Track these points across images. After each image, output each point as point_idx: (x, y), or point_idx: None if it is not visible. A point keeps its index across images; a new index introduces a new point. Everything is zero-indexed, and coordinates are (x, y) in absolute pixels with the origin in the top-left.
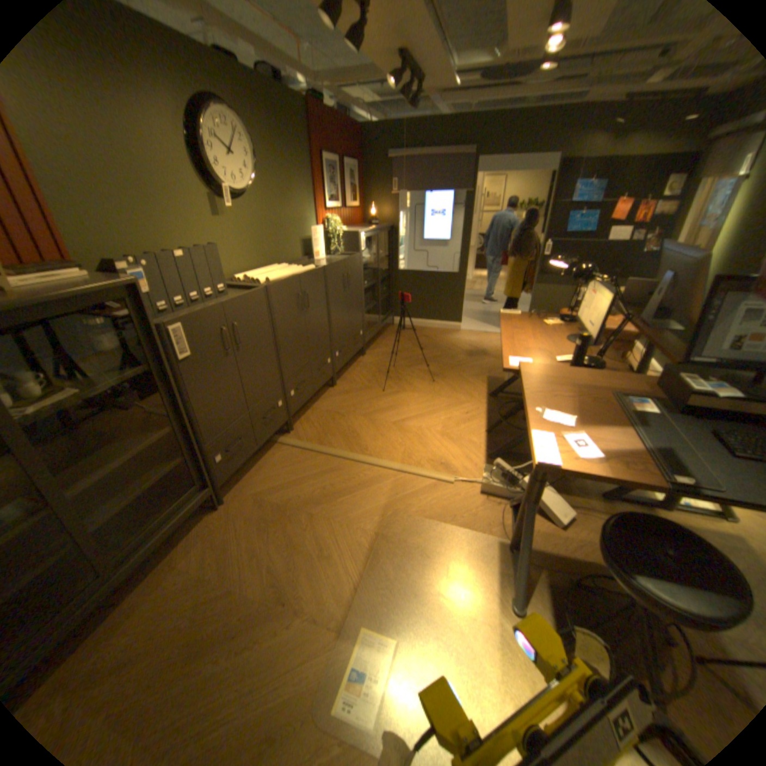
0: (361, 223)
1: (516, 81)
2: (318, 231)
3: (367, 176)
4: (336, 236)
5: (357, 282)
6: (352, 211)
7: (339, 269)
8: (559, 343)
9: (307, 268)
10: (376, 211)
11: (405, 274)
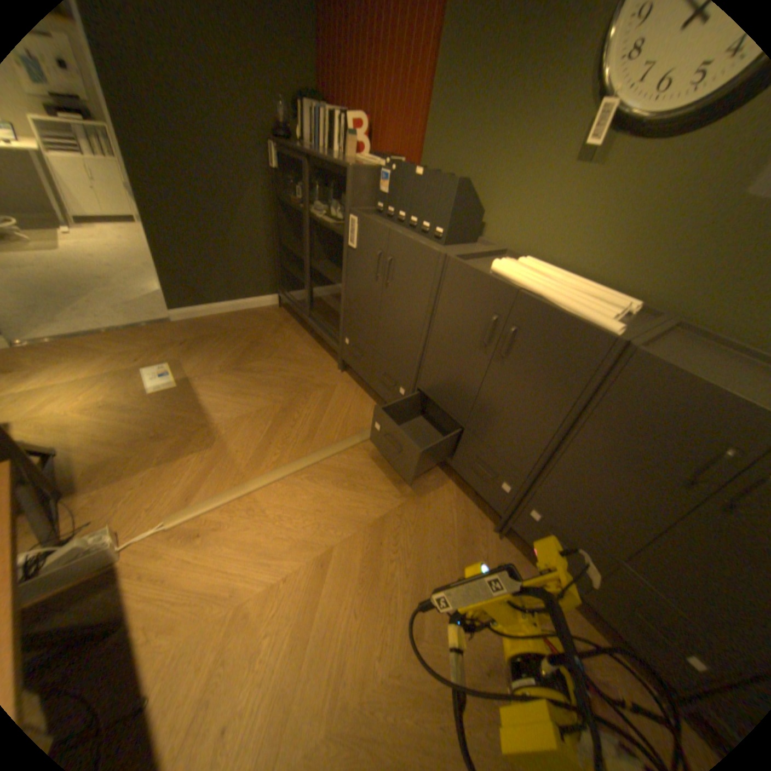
0: None
1: None
2: None
3: None
4: None
5: None
6: None
7: (715, 414)
8: None
9: (591, 313)
10: None
11: None
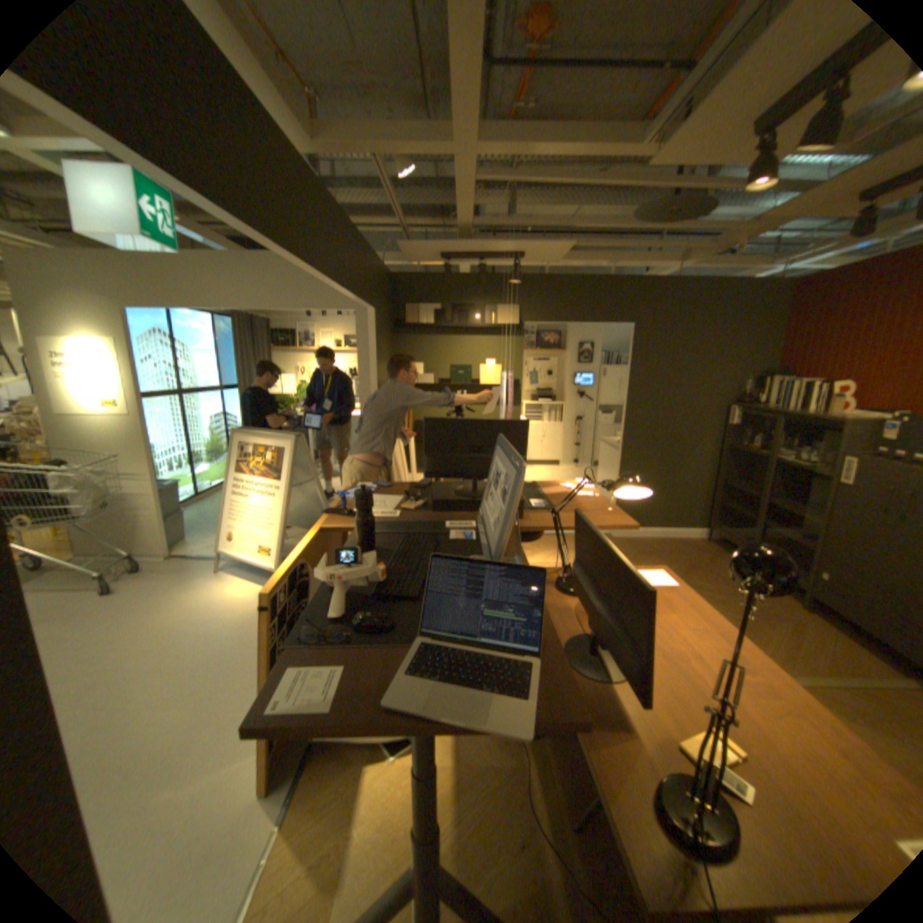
0: None
1: None
2: None
3: None
4: None
5: None
6: None
7: None
8: None
9: None
10: None
11: None
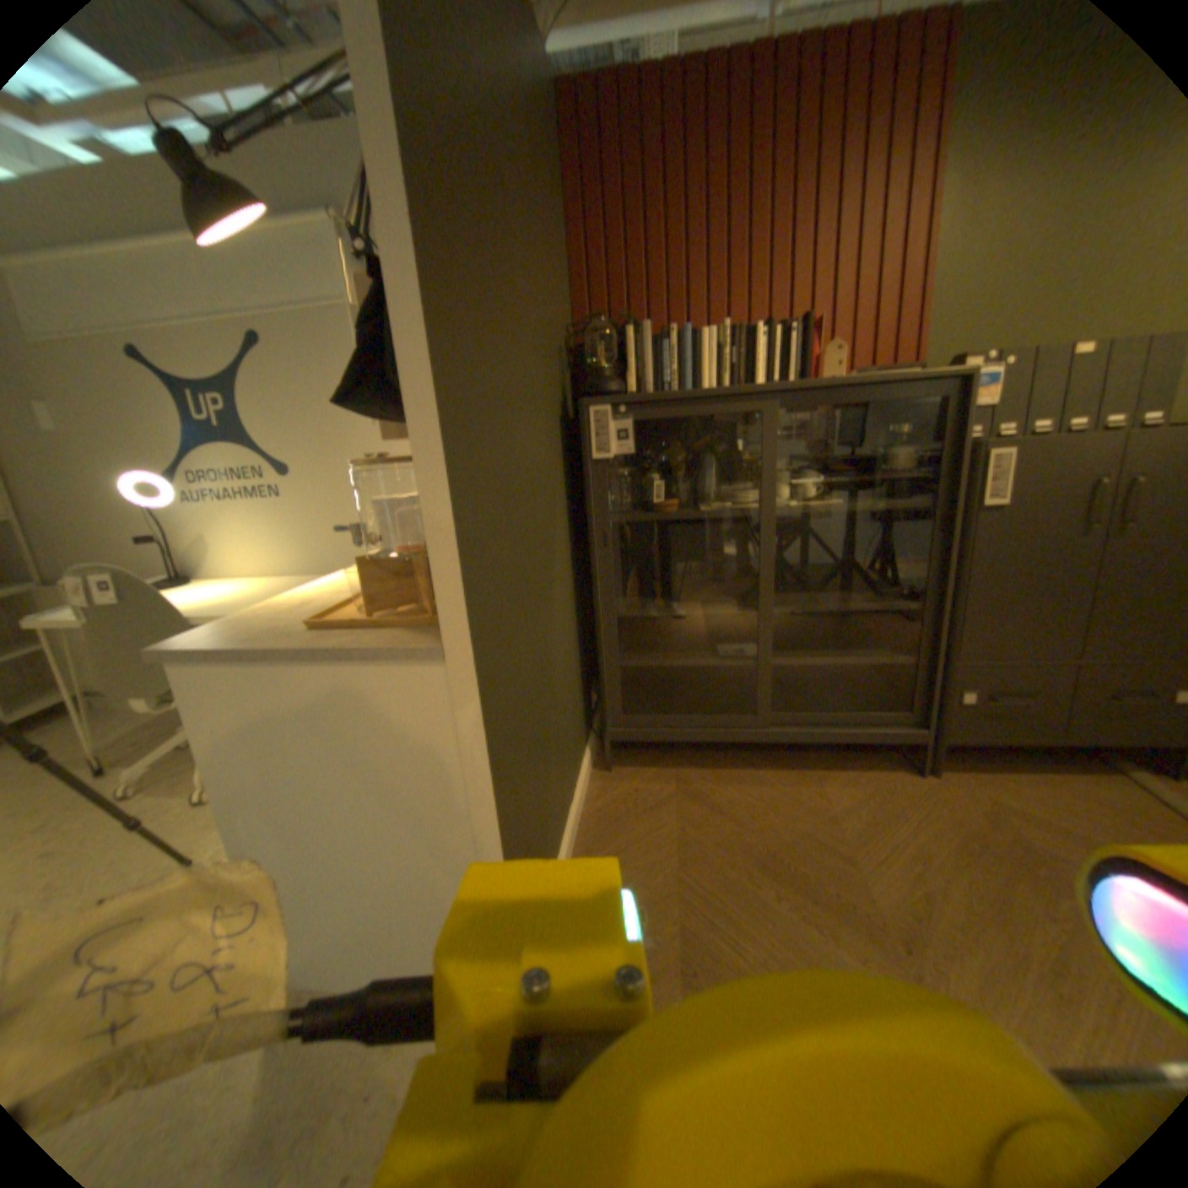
0: None
1: None
2: None
3: None
4: None
5: None
6: None
7: None
8: None
9: None
10: None
11: None
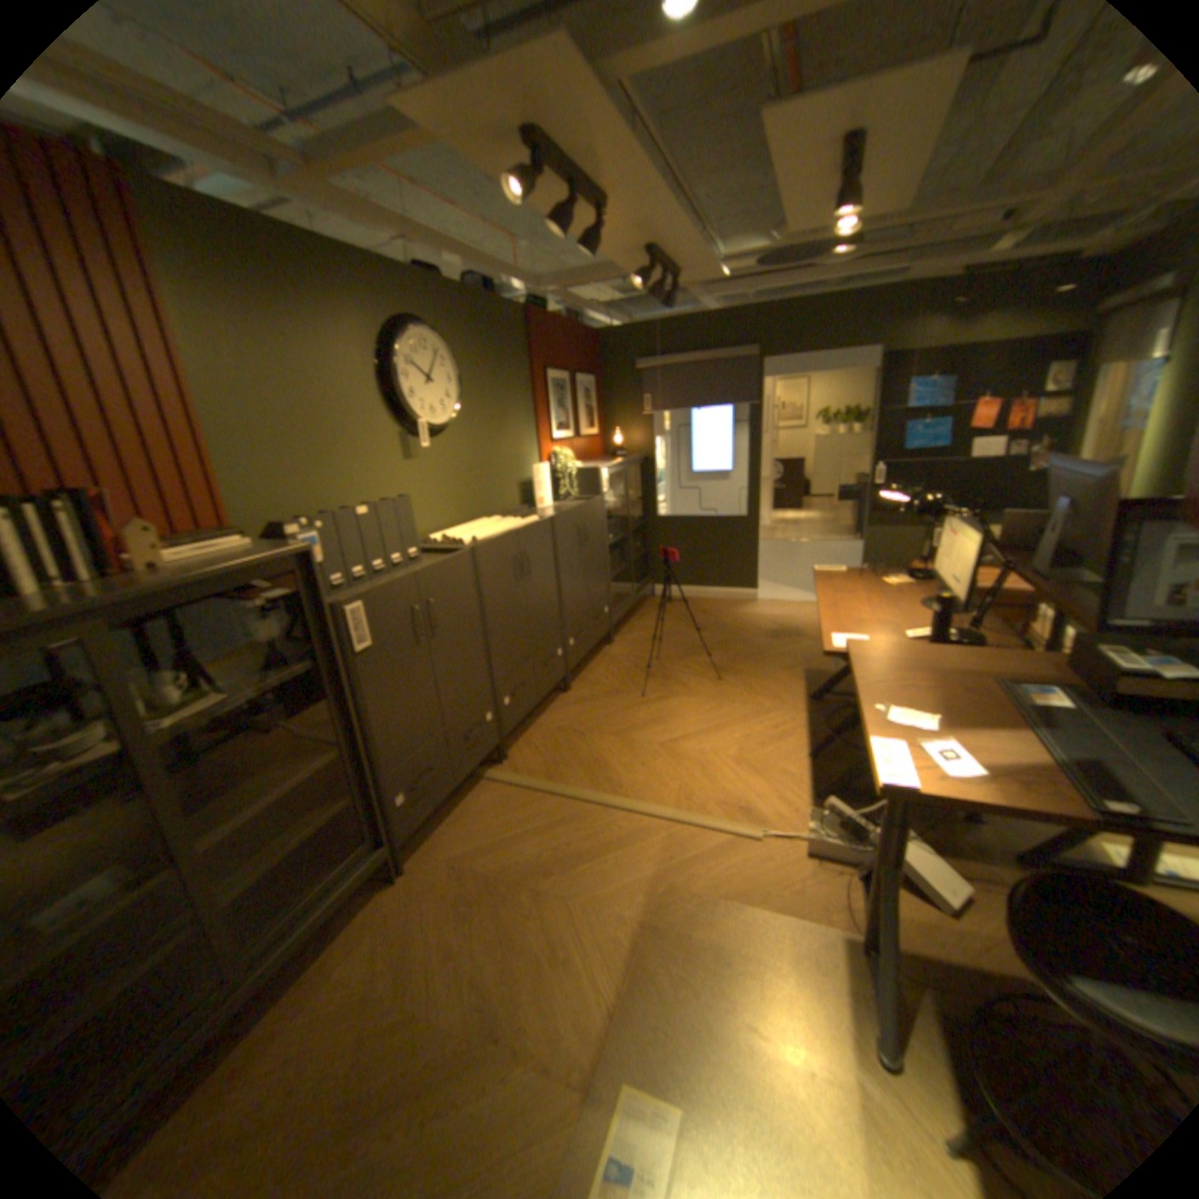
0: (600, 456)
1: (806, 263)
2: (541, 470)
3: (606, 394)
4: (566, 475)
5: (597, 537)
6: (588, 441)
7: (571, 520)
8: (908, 611)
9: (526, 521)
10: (621, 438)
11: (667, 522)
